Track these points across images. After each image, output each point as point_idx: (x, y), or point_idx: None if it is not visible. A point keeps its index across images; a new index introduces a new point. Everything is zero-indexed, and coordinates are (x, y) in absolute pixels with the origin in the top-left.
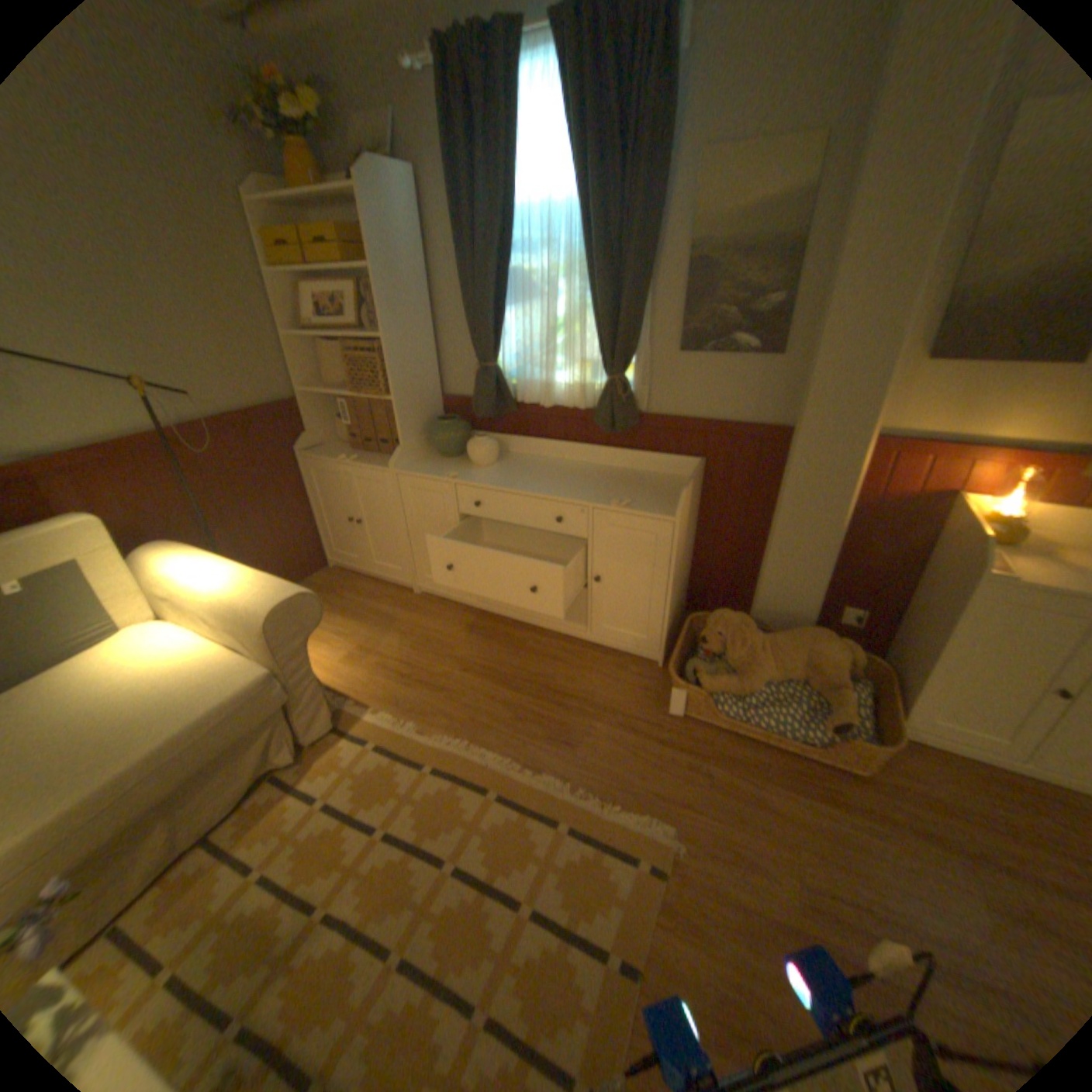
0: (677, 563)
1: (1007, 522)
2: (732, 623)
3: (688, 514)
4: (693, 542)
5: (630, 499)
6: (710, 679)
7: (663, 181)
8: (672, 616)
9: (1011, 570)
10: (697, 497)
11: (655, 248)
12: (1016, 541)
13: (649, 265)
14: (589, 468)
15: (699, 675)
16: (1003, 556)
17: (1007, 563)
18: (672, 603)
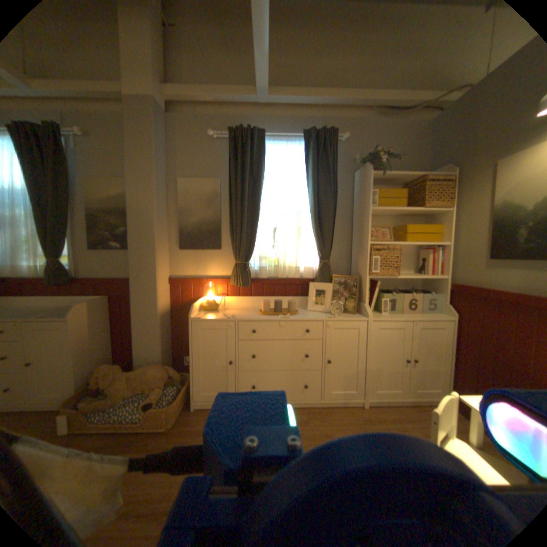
0: (76, 344)
1: (209, 302)
2: (105, 370)
3: (88, 320)
4: (110, 339)
5: (49, 315)
6: (88, 404)
7: (65, 185)
8: (83, 378)
9: (201, 316)
10: (104, 314)
11: (66, 209)
12: (212, 308)
13: (63, 214)
14: (44, 308)
15: (81, 404)
16: (204, 313)
17: (202, 314)
18: (78, 369)
